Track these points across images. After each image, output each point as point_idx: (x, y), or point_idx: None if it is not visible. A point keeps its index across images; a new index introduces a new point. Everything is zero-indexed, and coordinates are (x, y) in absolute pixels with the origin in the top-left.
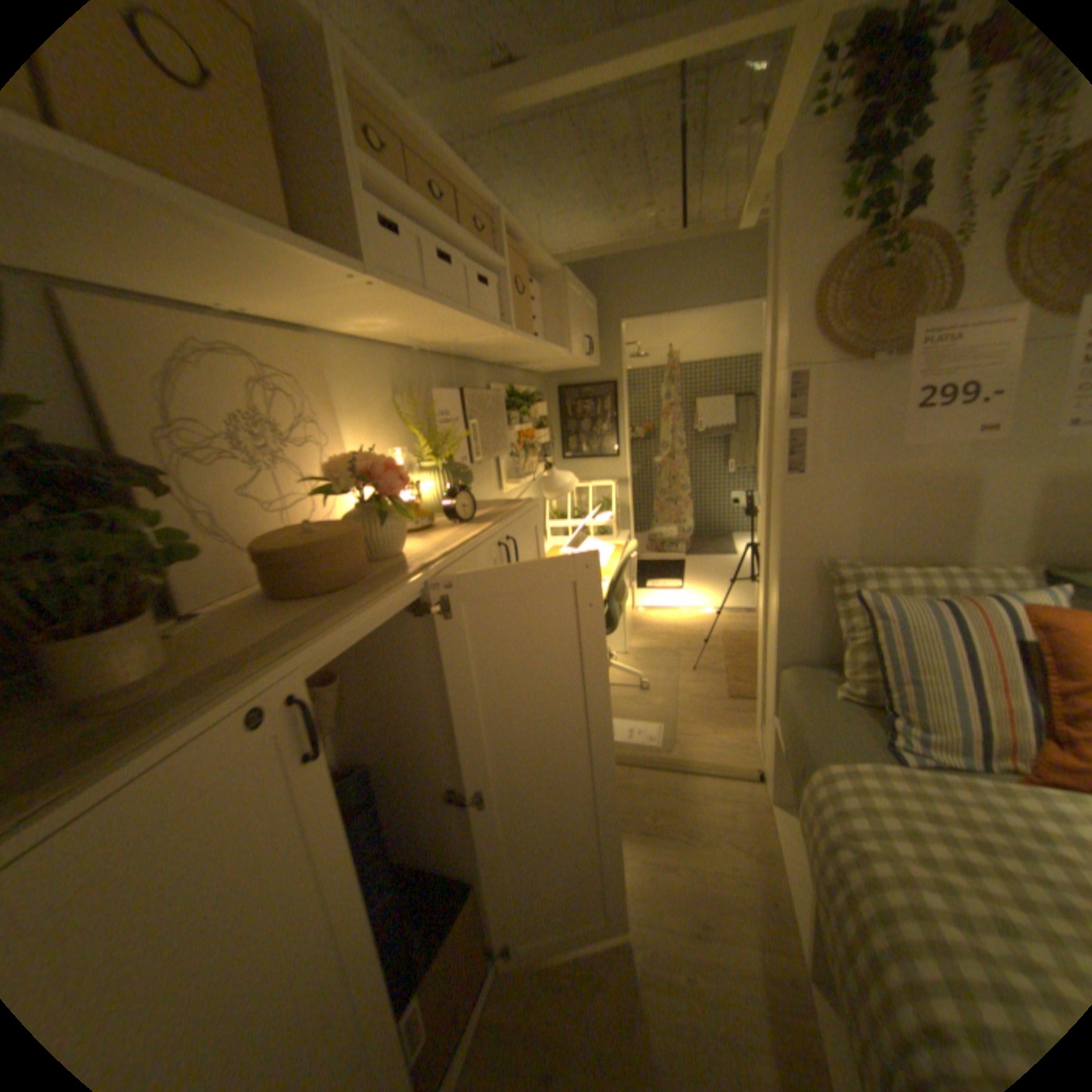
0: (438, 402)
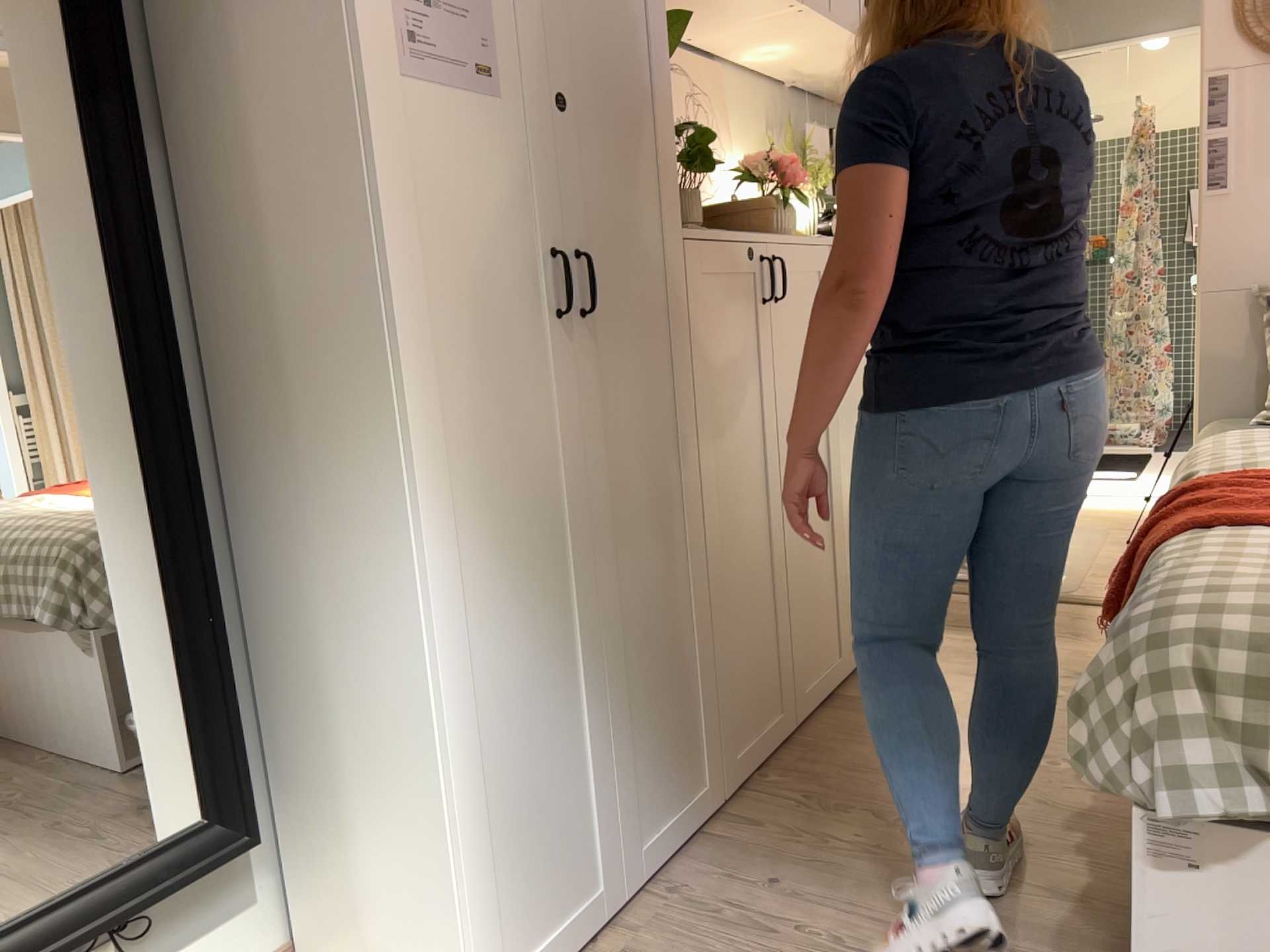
0: (809, 139)
